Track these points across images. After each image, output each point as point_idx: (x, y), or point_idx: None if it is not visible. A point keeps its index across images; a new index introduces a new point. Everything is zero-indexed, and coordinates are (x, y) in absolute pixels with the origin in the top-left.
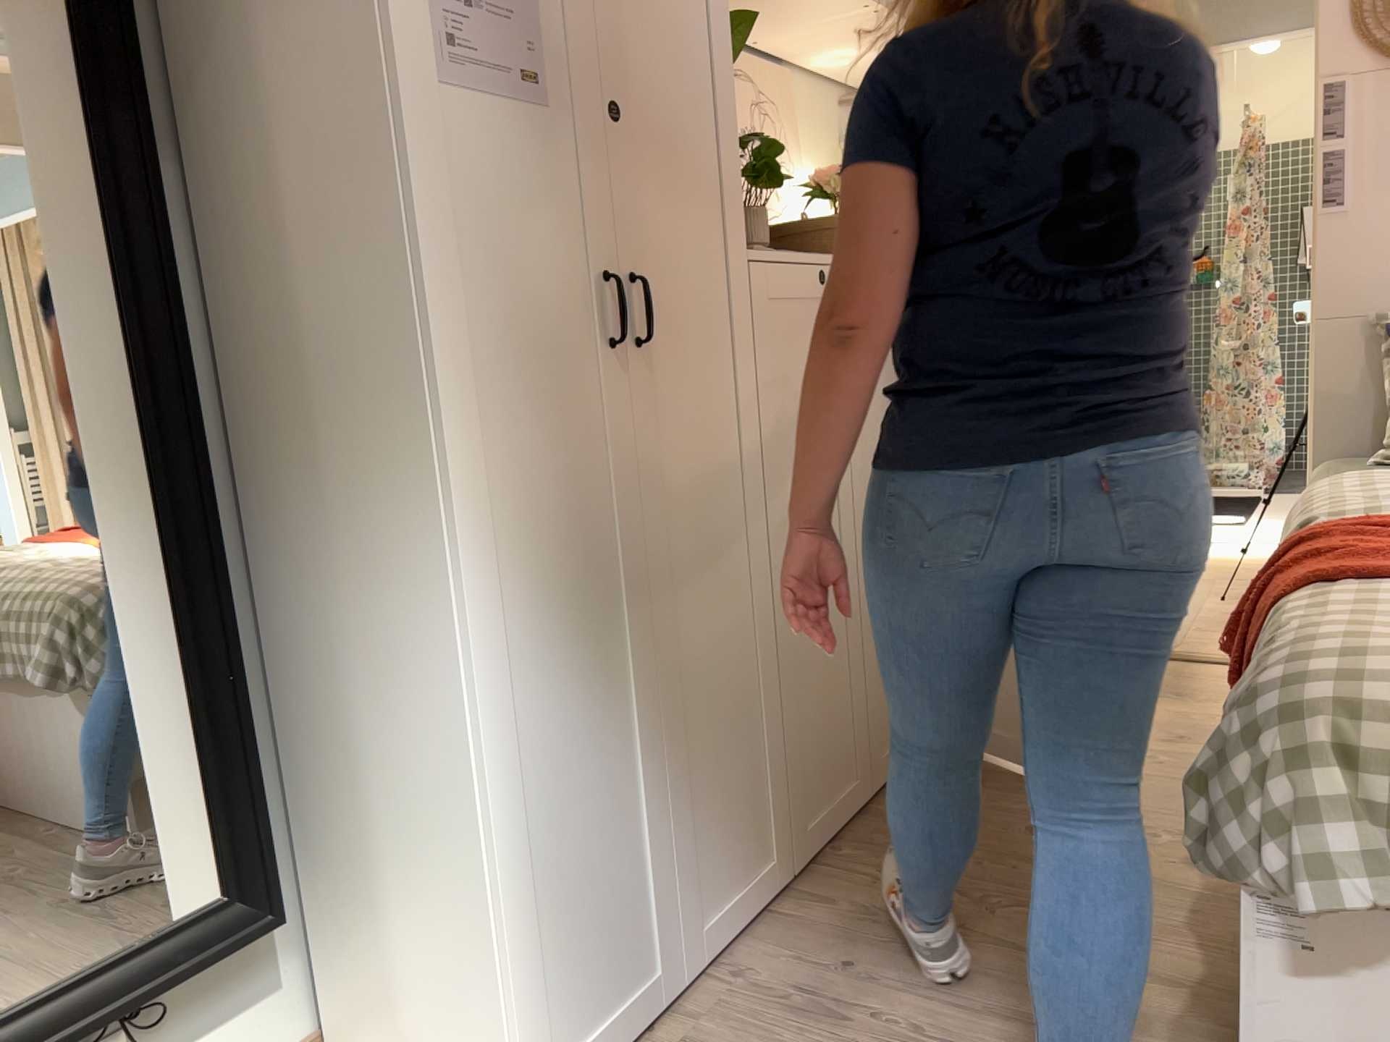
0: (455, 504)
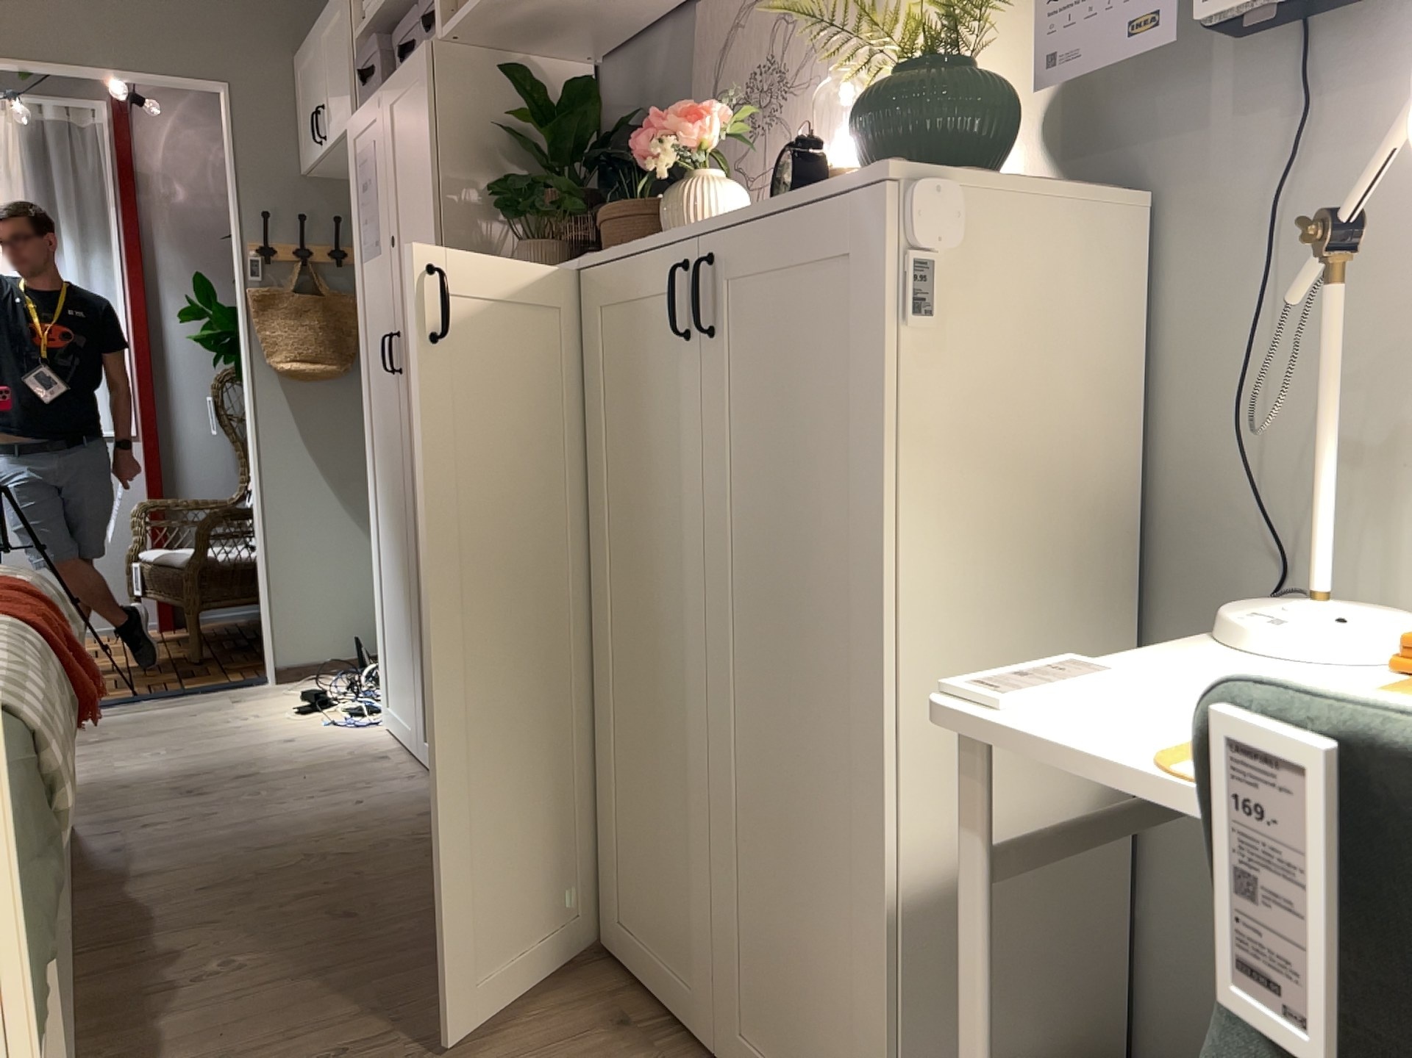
0: (365, 437)
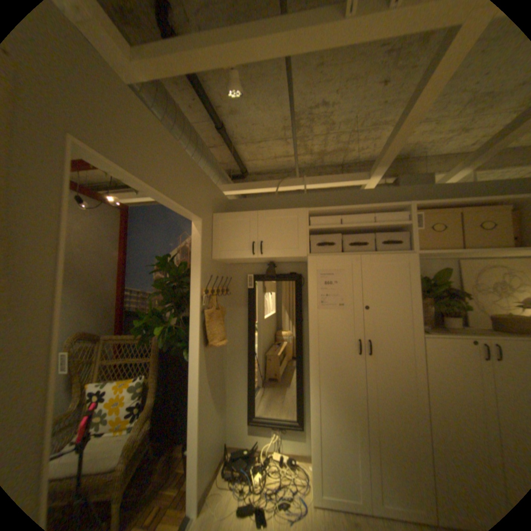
0: (313, 377)
